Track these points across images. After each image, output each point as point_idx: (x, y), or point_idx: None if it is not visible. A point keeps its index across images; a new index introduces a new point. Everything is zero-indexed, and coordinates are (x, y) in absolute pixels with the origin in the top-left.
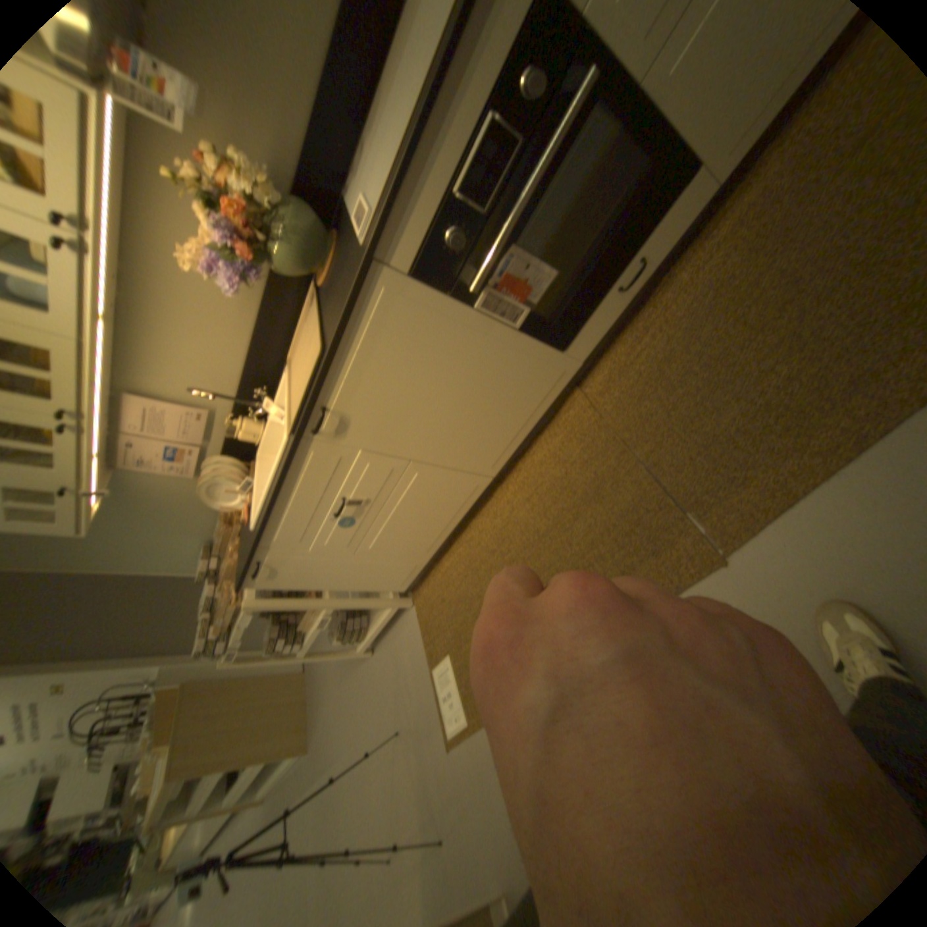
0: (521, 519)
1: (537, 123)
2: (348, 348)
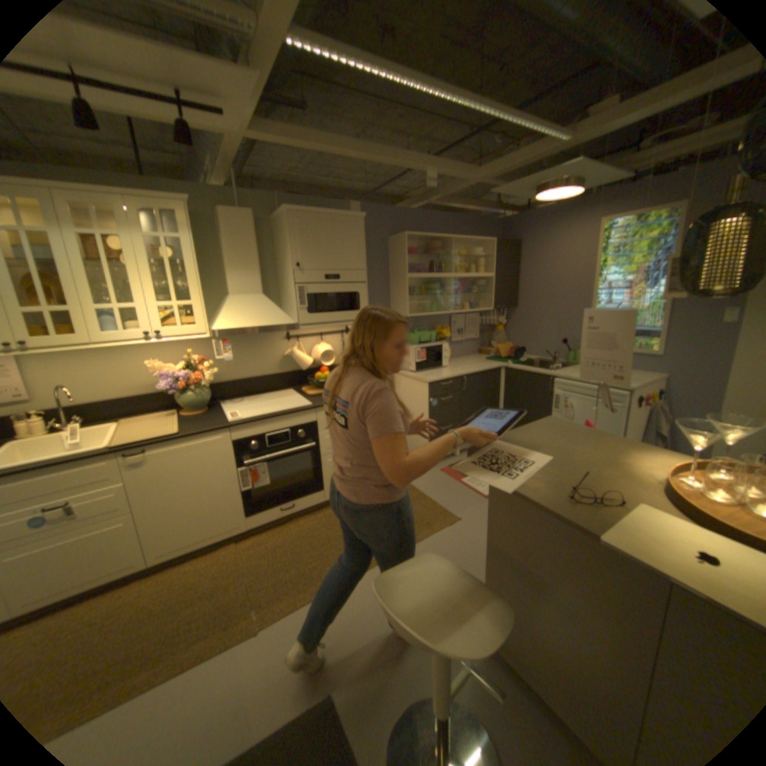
0: (141, 603)
1: (296, 441)
2: (188, 440)
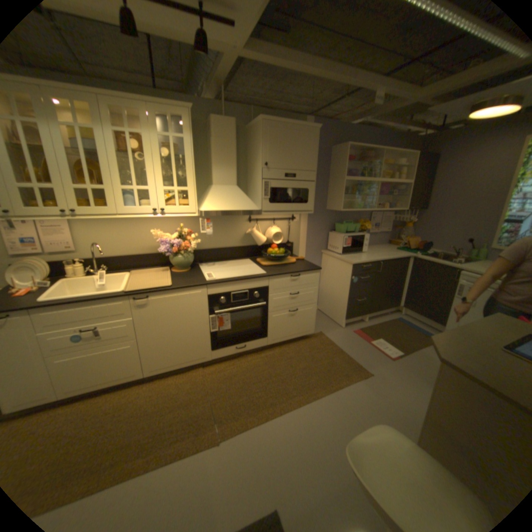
0: (138, 403)
1: (252, 299)
2: (177, 291)
